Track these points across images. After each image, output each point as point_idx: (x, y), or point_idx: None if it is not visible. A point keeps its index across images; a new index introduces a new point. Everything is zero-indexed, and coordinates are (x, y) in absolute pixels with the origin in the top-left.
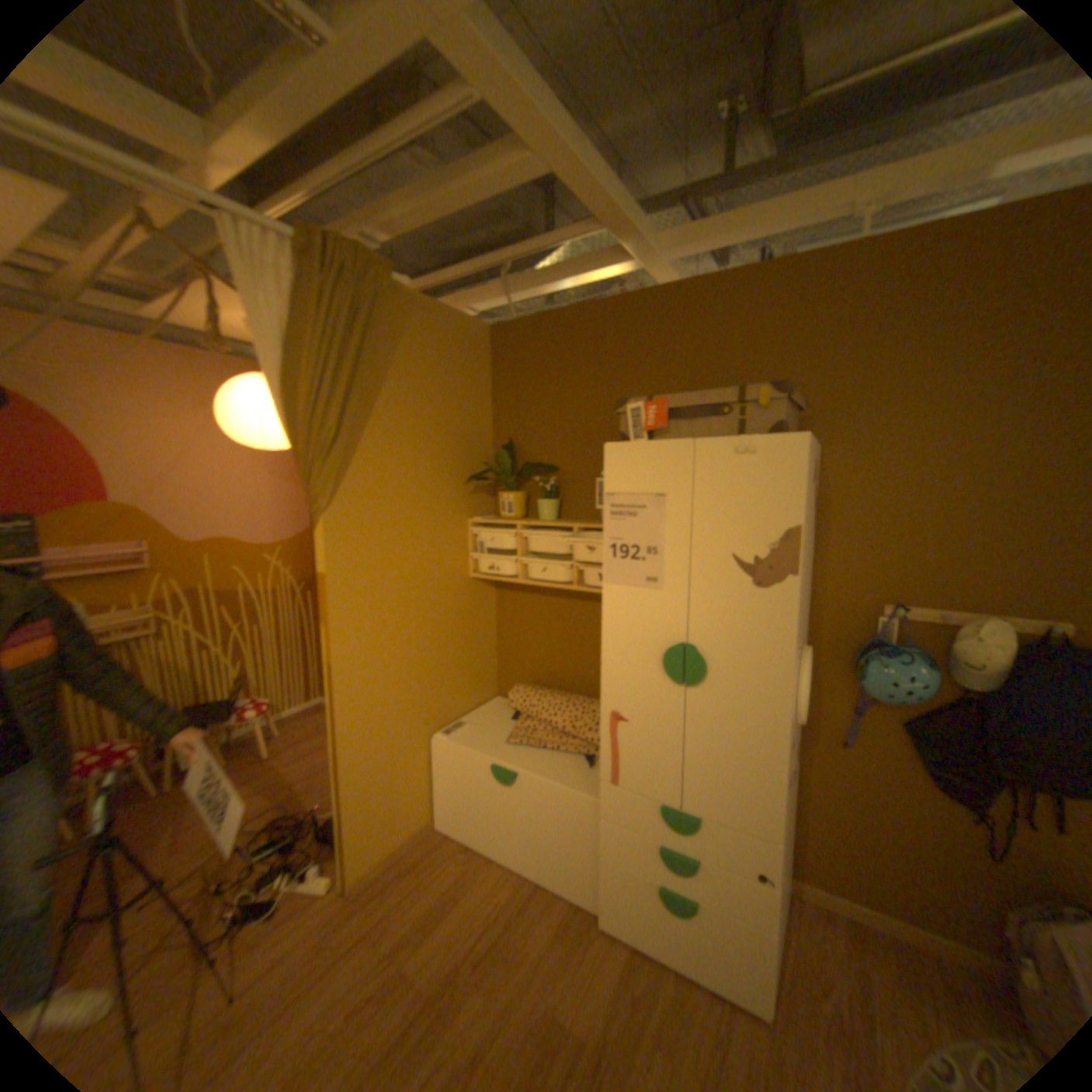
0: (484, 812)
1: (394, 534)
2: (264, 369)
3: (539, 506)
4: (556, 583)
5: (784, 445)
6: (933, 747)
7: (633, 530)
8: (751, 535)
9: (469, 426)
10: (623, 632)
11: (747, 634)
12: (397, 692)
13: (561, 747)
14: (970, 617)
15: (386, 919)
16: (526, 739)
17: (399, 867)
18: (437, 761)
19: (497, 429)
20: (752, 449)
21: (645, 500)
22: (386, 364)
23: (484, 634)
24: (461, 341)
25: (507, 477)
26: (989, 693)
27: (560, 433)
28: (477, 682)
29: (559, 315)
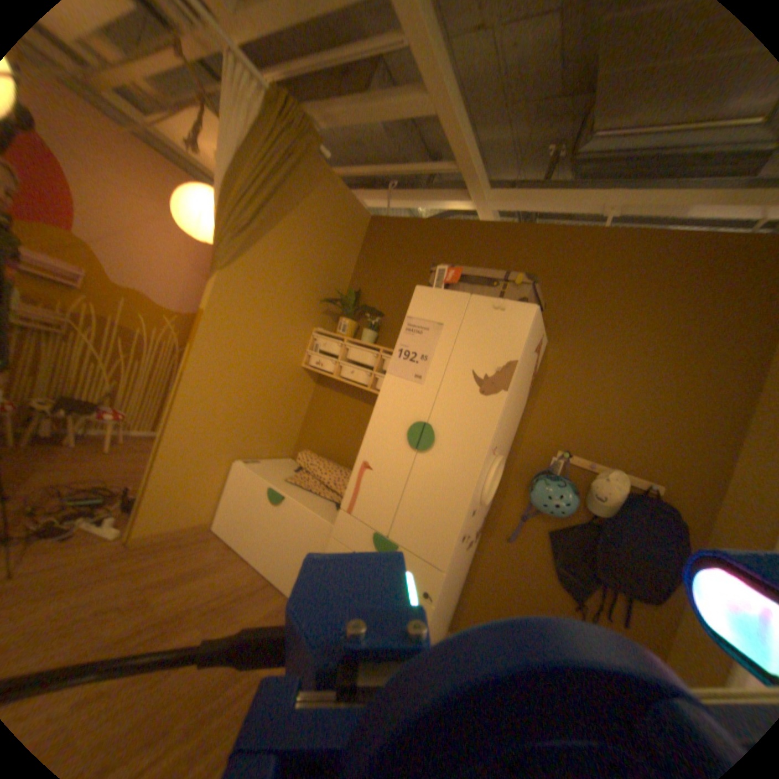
0: (251, 522)
1: (261, 310)
2: (217, 164)
3: (363, 333)
4: (356, 383)
5: (521, 309)
6: (562, 551)
7: (415, 343)
8: (486, 361)
9: (336, 270)
10: (388, 408)
11: (465, 423)
12: (222, 417)
13: (321, 494)
14: (605, 470)
15: (150, 568)
16: (299, 483)
17: (174, 543)
18: (231, 480)
19: (353, 280)
20: (502, 307)
21: (429, 326)
22: (297, 202)
23: (297, 410)
24: (350, 215)
25: (349, 308)
26: (604, 523)
27: (392, 294)
28: (279, 441)
29: (416, 222)
